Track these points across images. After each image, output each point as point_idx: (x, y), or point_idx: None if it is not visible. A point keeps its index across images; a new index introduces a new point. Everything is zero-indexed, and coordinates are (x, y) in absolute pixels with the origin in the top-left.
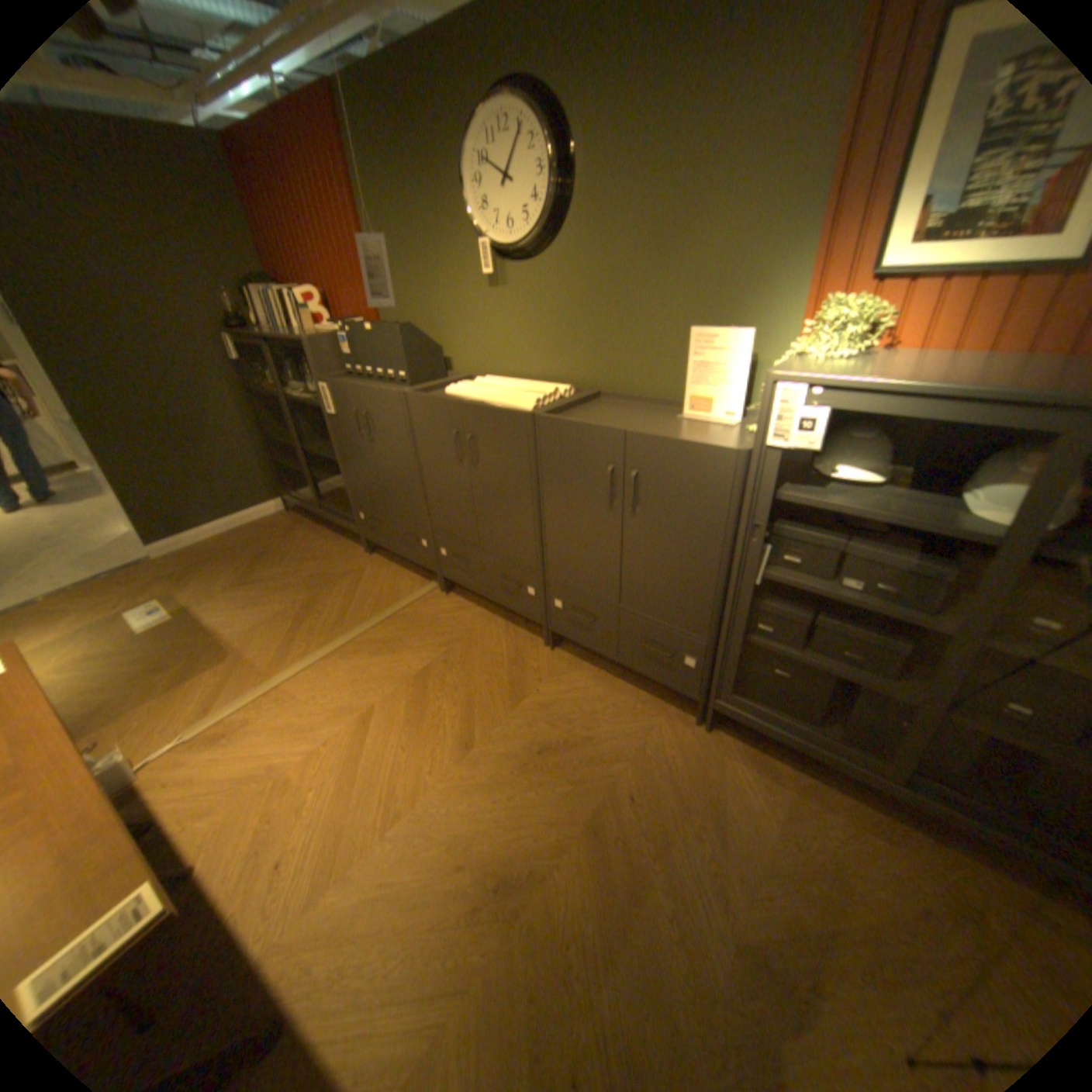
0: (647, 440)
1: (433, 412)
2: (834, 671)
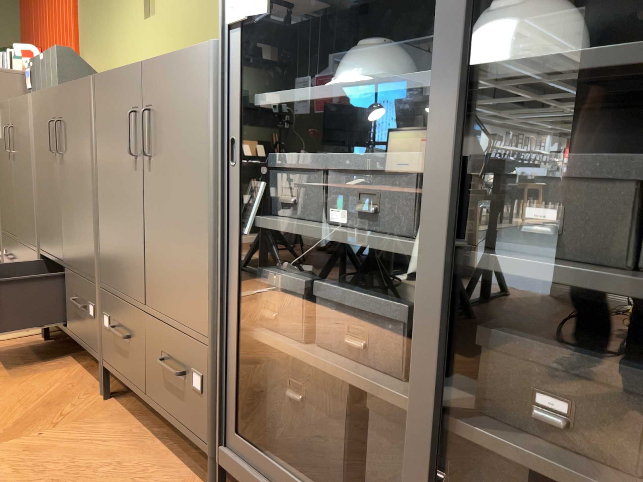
0: (154, 65)
1: (43, 107)
2: (333, 369)
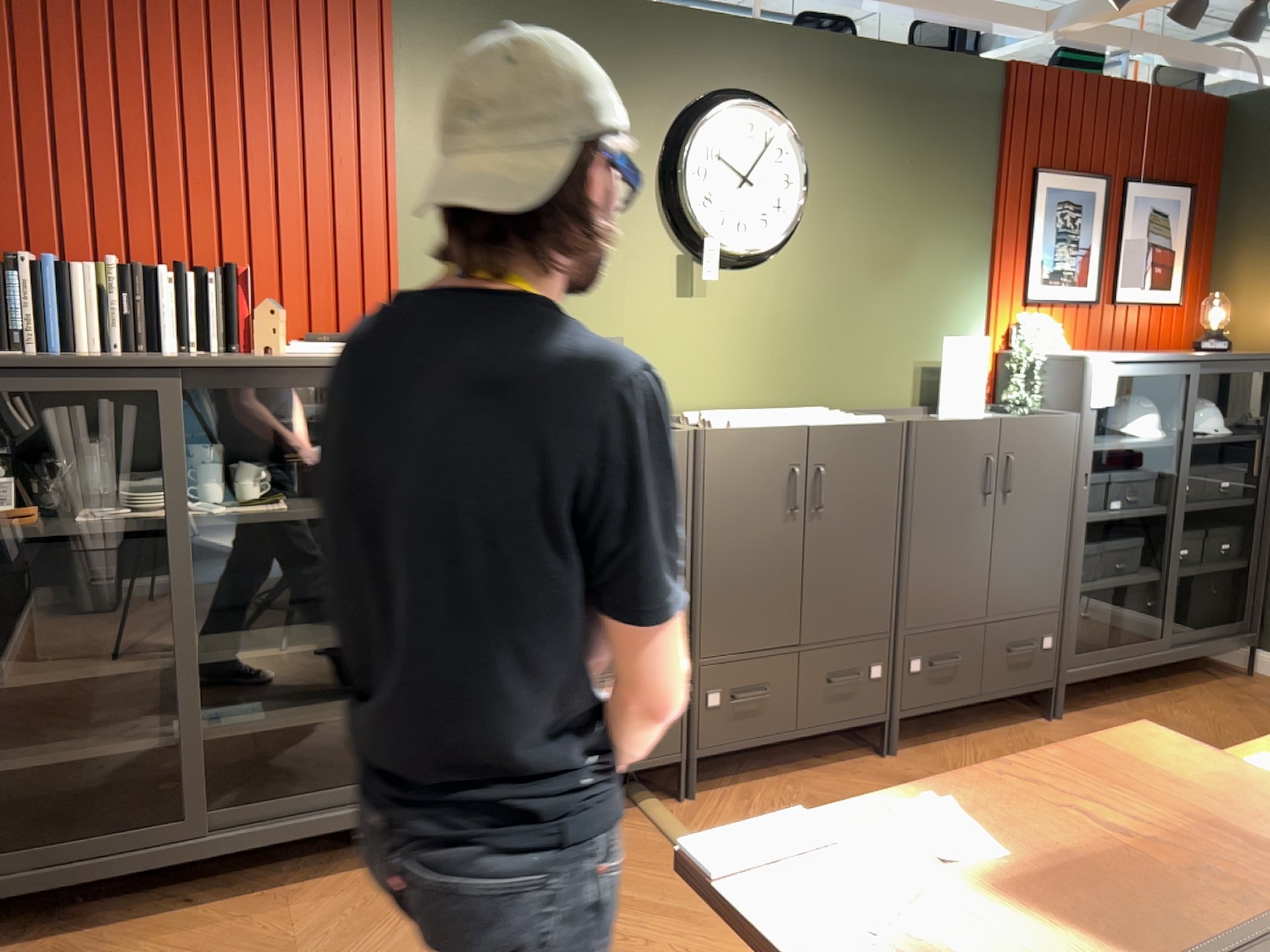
0: (1019, 423)
1: (756, 449)
2: (1123, 581)
